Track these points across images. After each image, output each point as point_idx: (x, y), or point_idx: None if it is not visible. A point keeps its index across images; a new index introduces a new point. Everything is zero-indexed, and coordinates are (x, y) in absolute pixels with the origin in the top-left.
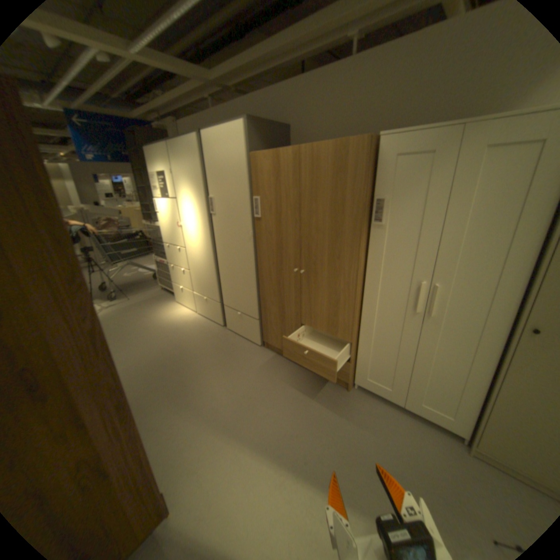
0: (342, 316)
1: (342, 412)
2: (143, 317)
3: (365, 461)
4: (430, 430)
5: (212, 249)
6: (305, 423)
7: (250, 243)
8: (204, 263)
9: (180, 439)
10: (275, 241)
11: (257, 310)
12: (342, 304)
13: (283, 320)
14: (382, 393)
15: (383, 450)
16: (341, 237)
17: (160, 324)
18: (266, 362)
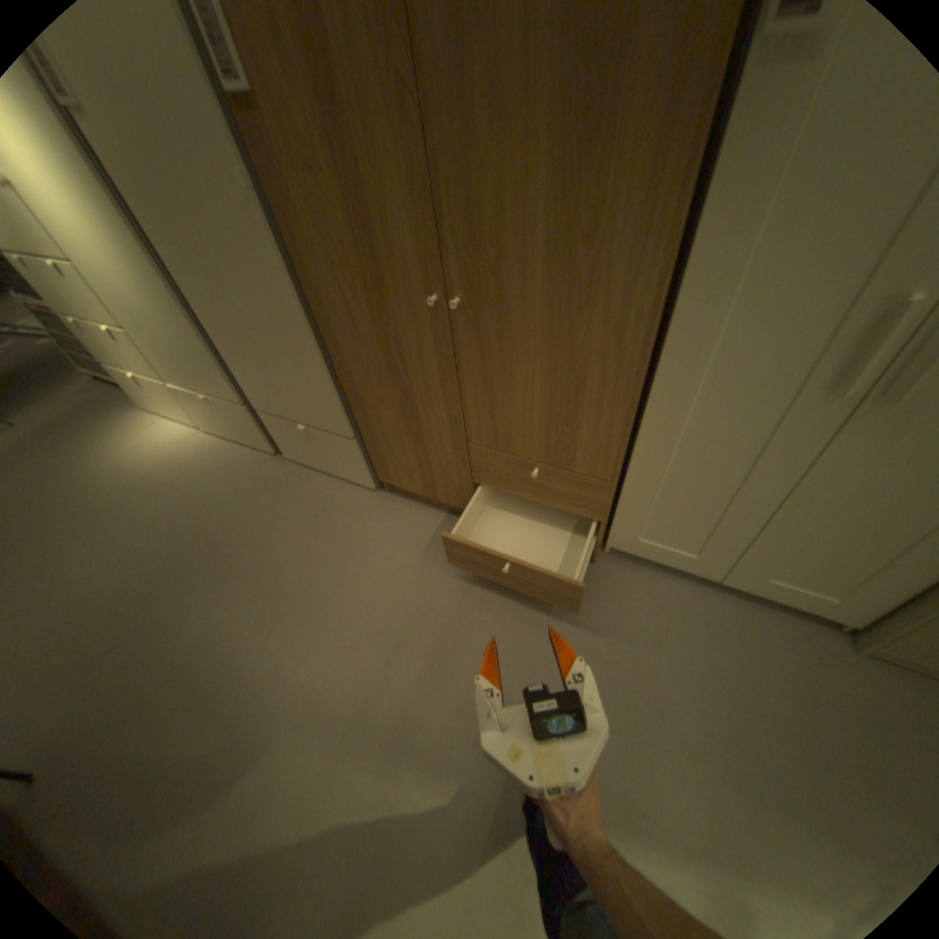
0: (588, 422)
1: (591, 618)
2: (64, 471)
3: (665, 727)
4: (771, 615)
5: (145, 258)
6: (520, 667)
7: (251, 217)
8: (150, 306)
9: (240, 792)
10: (335, 198)
11: (344, 418)
12: (592, 392)
13: (419, 439)
14: (672, 560)
15: (693, 689)
16: (604, 134)
17: (112, 481)
18: (397, 530)
